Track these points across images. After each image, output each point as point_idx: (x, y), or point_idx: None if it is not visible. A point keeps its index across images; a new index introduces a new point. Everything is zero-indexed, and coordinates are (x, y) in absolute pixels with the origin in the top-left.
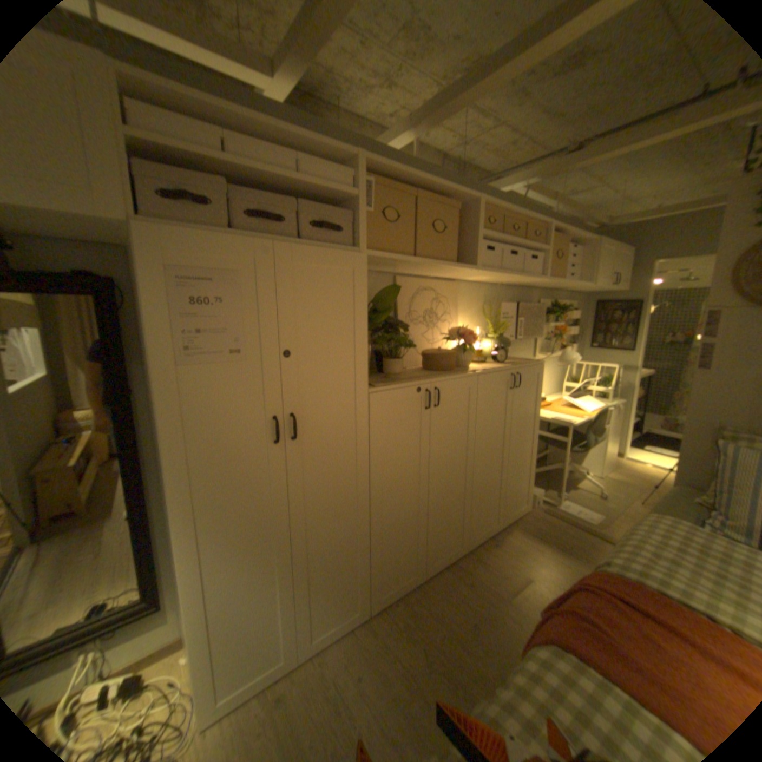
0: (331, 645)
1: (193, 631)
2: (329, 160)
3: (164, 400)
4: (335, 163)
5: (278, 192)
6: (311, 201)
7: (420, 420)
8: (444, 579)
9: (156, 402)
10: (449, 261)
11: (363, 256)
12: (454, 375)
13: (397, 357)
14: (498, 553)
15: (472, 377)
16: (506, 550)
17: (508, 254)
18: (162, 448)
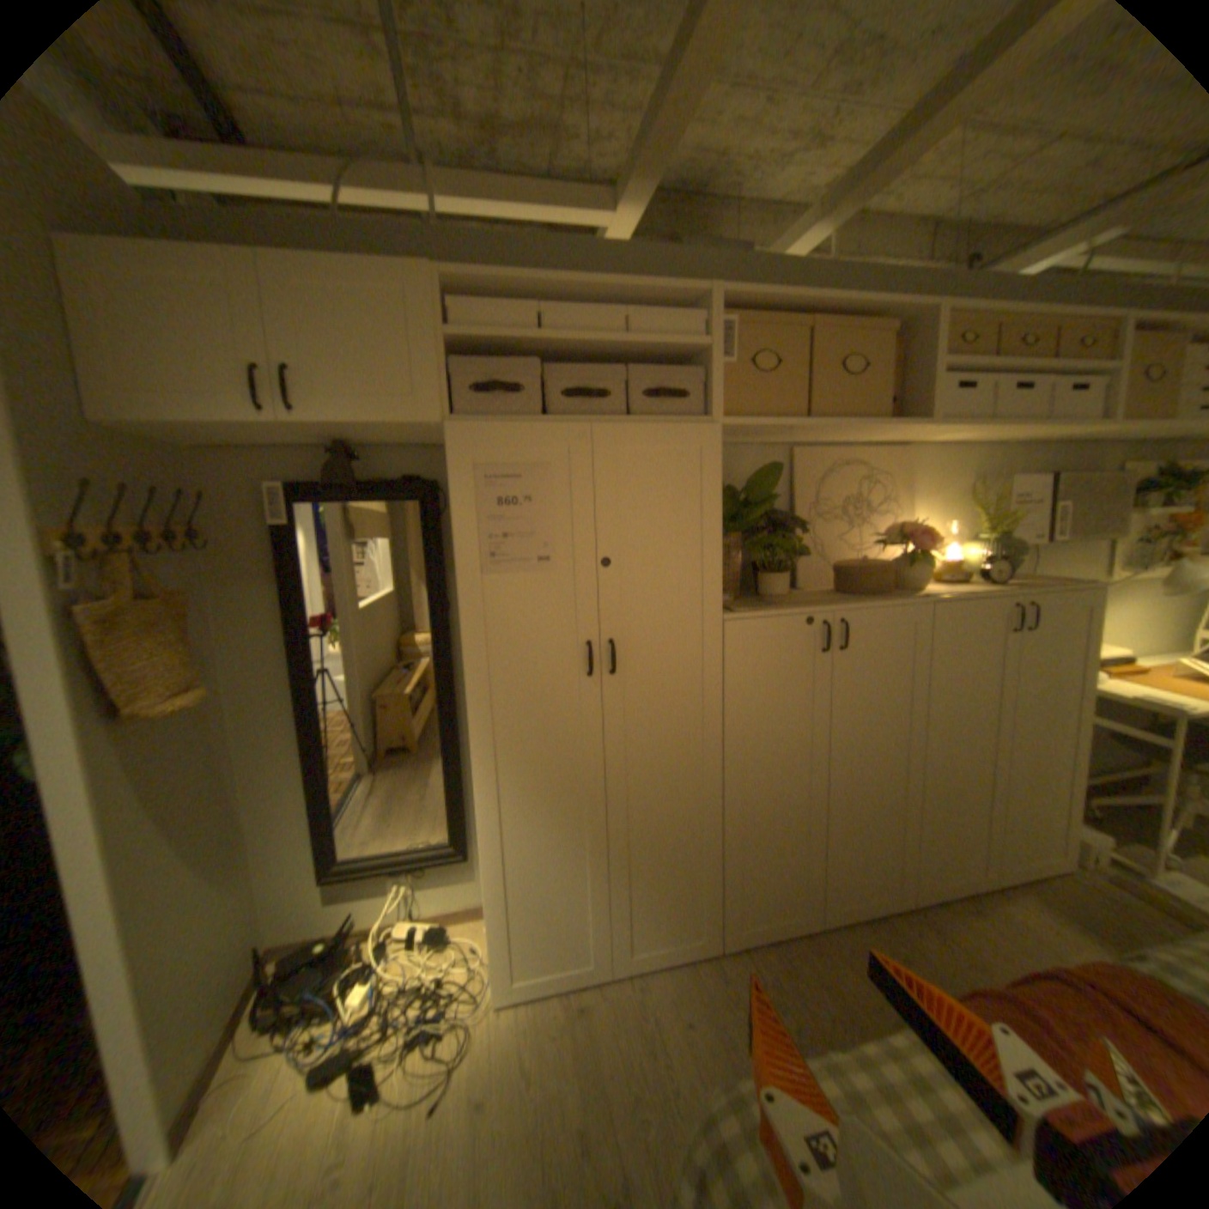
0: (662, 972)
1: (491, 884)
2: (674, 305)
3: (469, 612)
4: (683, 307)
5: (607, 360)
6: (651, 363)
7: (819, 670)
8: (860, 939)
9: (462, 613)
10: (881, 416)
11: (716, 428)
12: (882, 601)
13: (782, 570)
14: (978, 927)
15: (920, 606)
16: (997, 926)
17: (1019, 388)
18: (466, 664)
